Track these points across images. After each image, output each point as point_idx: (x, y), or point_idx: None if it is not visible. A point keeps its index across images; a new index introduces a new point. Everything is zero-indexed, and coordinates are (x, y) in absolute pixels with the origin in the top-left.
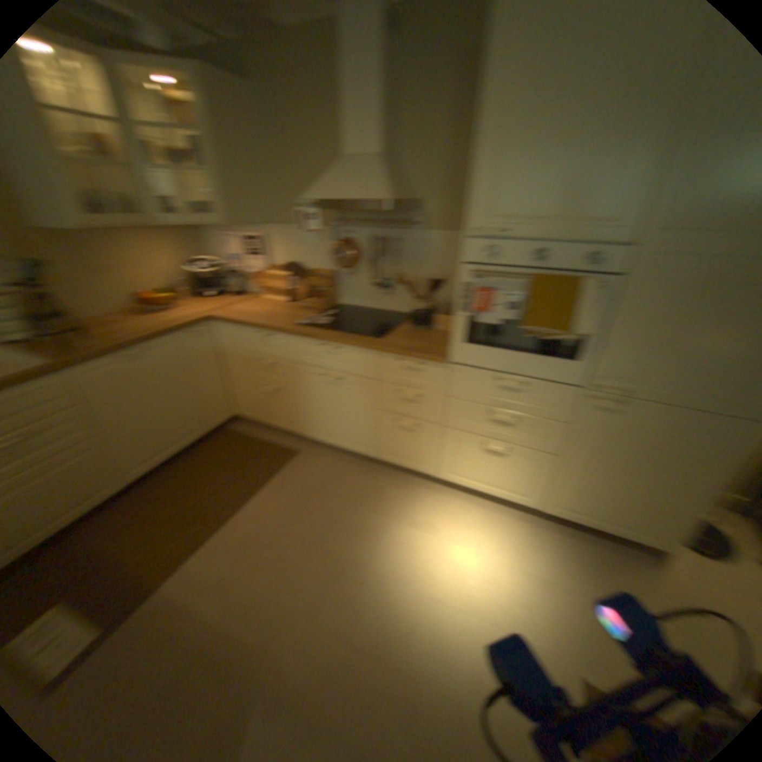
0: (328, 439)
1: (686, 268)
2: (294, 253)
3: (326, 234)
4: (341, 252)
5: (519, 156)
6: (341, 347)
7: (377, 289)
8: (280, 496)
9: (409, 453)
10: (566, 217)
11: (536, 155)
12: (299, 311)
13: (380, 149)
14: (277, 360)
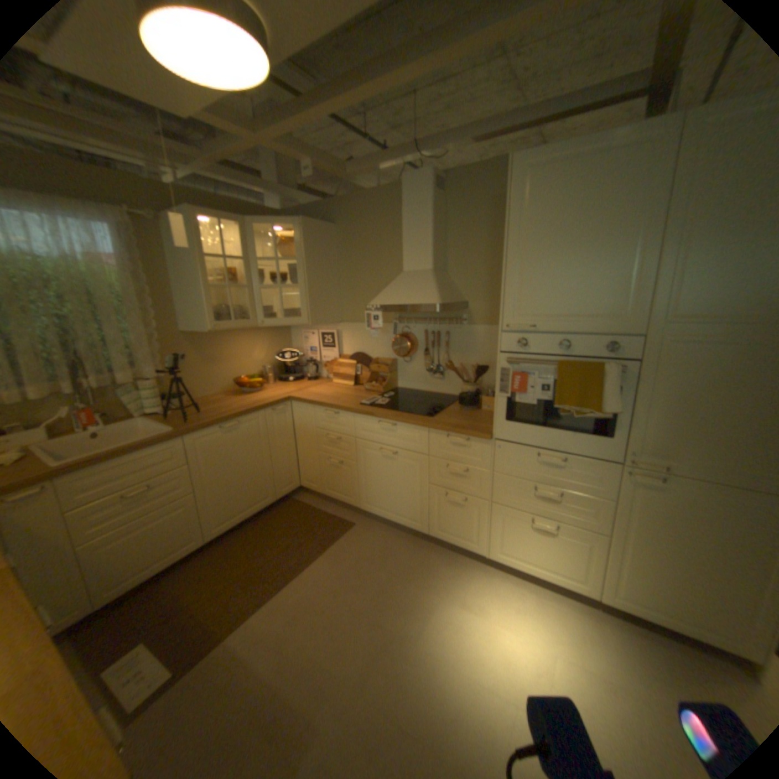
0: (378, 513)
1: (695, 354)
2: (355, 345)
3: (383, 329)
4: (396, 344)
5: (535, 271)
6: (392, 424)
7: (426, 374)
8: (330, 566)
9: (456, 529)
10: (581, 315)
11: (549, 270)
12: (357, 393)
13: (427, 266)
14: (336, 436)
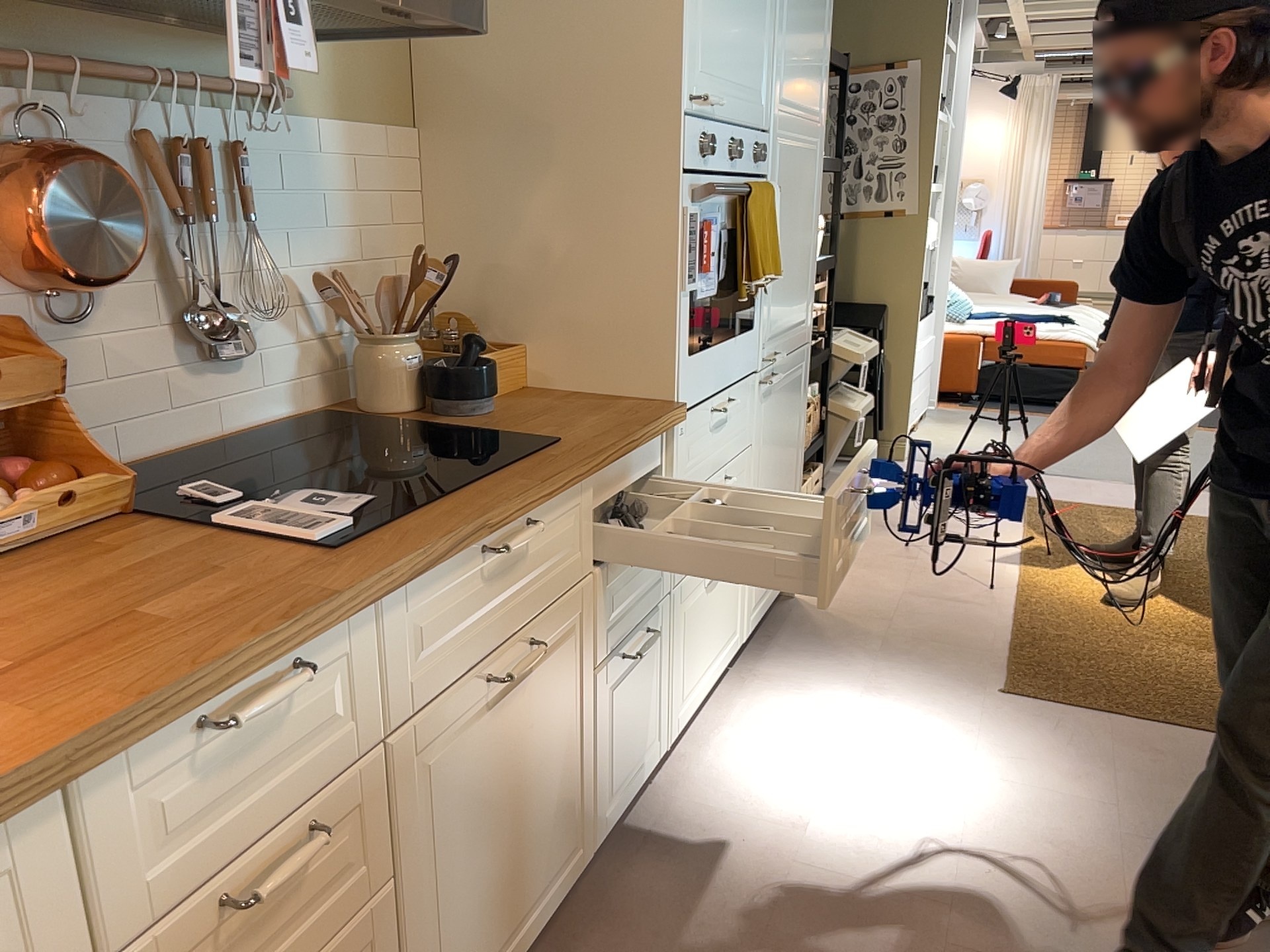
0: None
1: (785, 167)
2: None
3: None
4: (87, 210)
5: None
6: (529, 523)
7: (179, 362)
8: None
9: (635, 742)
10: (741, 93)
11: None
12: (41, 576)
13: None
14: (291, 832)
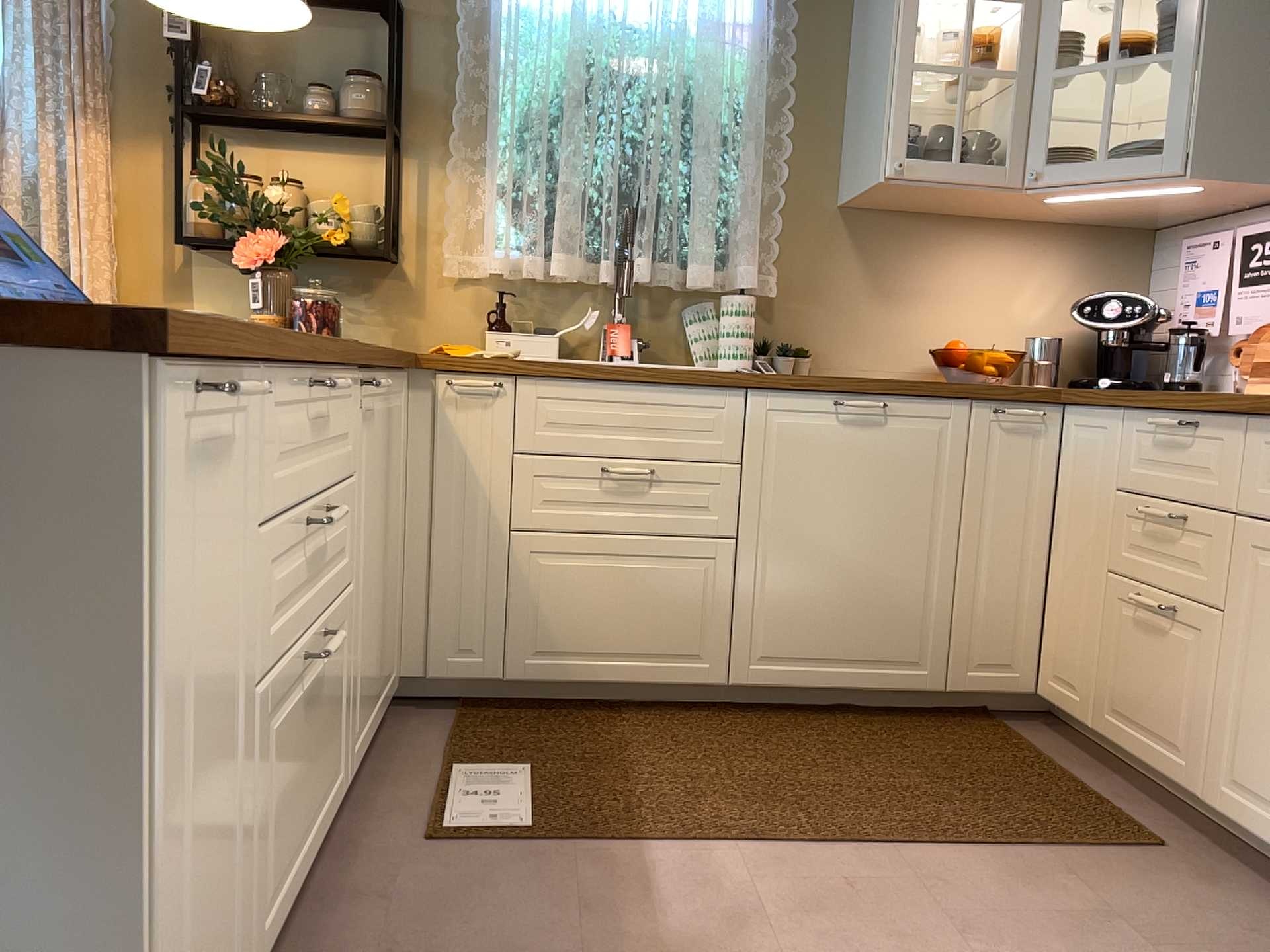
0: None
1: None
2: None
3: None
4: None
5: None
6: None
7: None
8: (1005, 882)
9: None
10: None
11: None
12: None
13: None
14: (1178, 512)
